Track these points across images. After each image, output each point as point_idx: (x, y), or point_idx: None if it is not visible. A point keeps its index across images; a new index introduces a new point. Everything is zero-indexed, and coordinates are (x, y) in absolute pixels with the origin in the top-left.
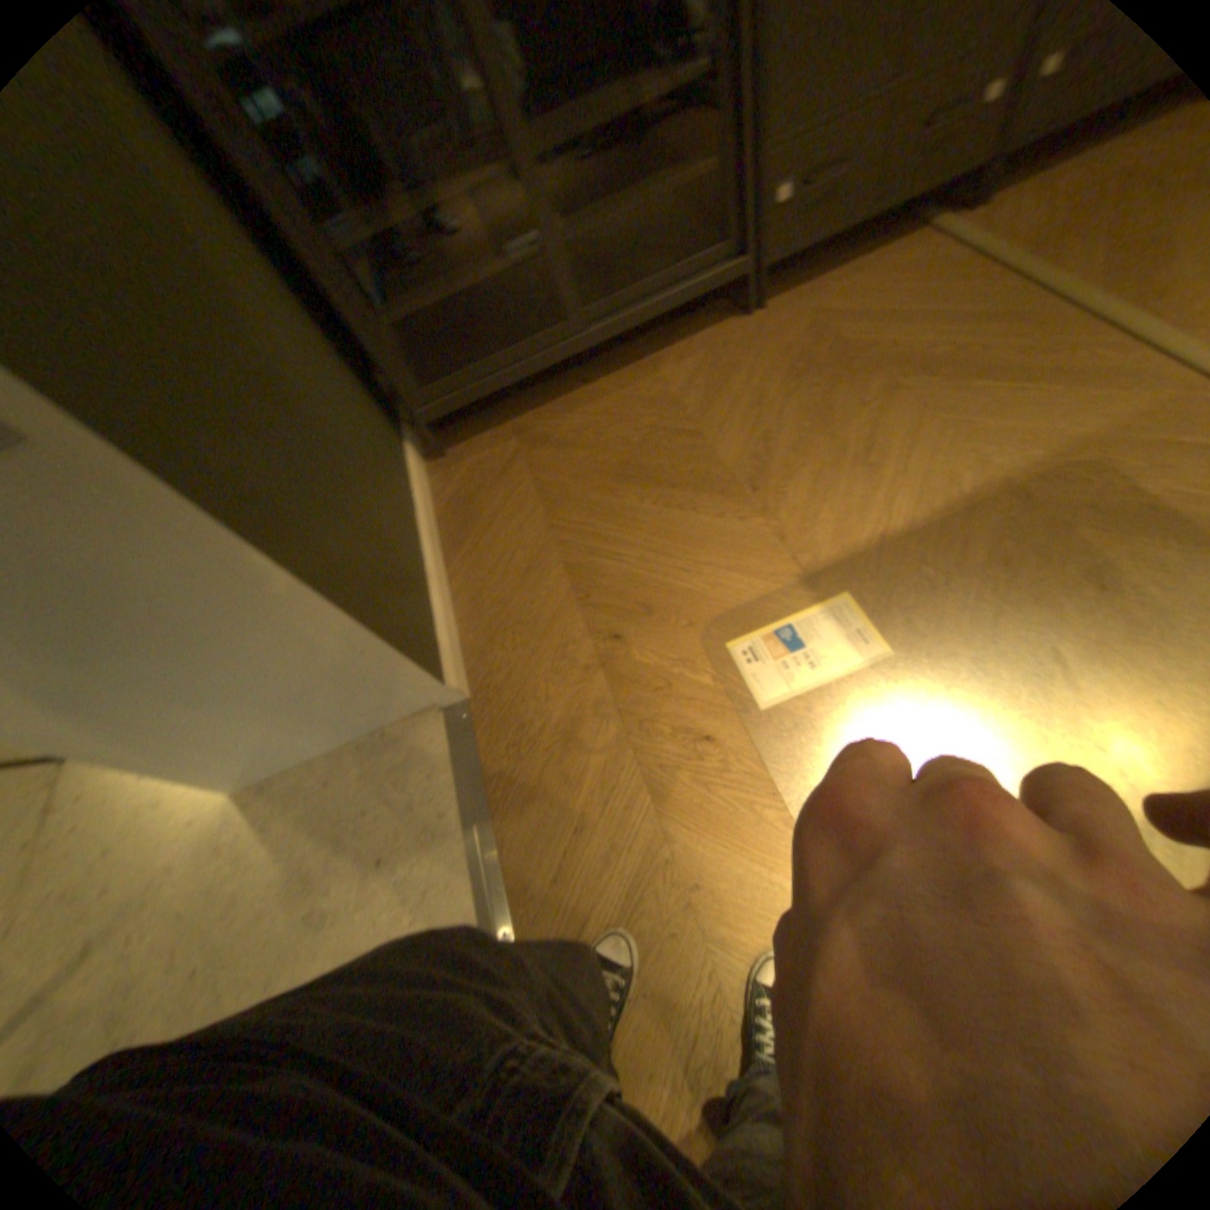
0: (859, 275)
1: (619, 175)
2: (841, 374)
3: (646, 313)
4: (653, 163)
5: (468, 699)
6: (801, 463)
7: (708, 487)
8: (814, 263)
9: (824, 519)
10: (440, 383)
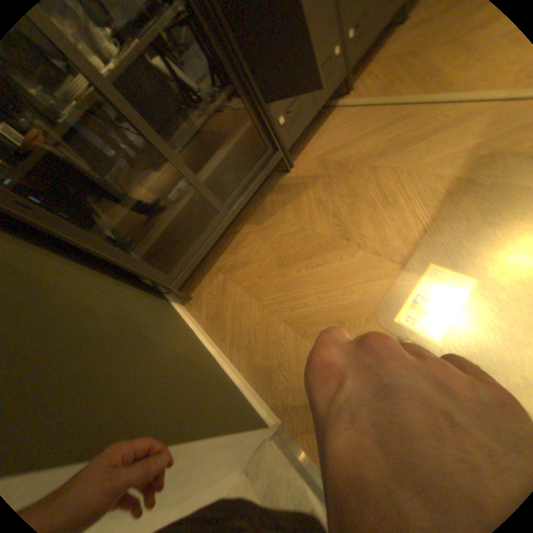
0: (323, 137)
1: (211, 147)
2: (347, 175)
3: (250, 194)
4: (223, 136)
5: (281, 425)
6: (360, 219)
7: (326, 250)
8: (301, 141)
9: (391, 237)
10: (176, 270)
